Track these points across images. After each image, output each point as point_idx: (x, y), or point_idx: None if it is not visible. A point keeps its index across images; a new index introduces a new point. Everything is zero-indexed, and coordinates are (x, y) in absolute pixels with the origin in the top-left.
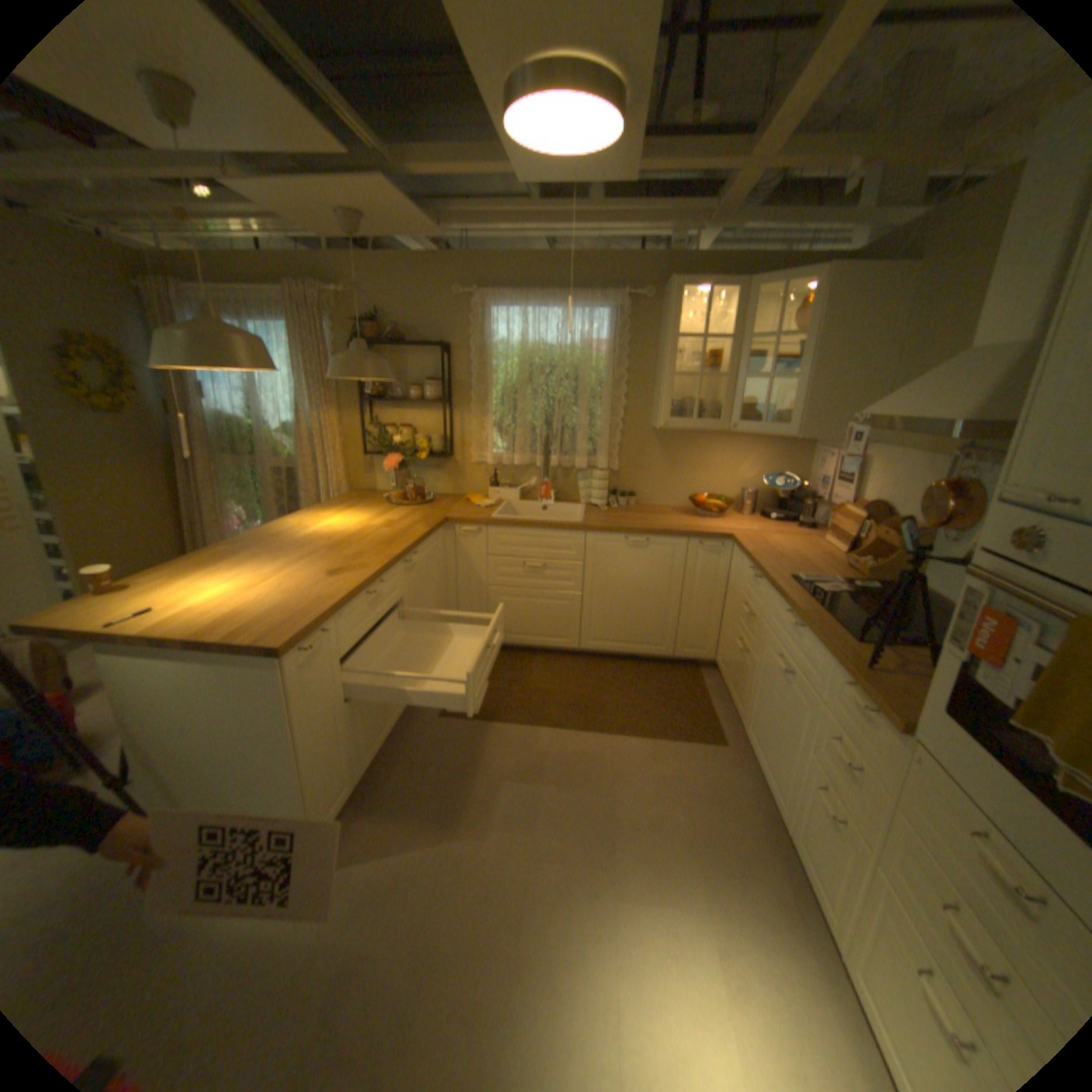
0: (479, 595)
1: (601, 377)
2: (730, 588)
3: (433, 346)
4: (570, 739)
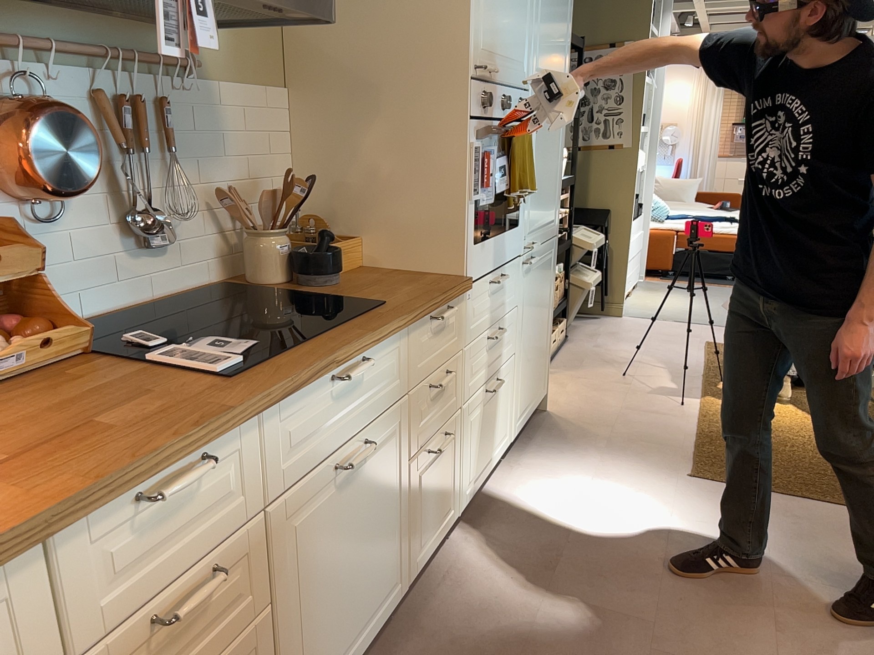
0: None
1: None
2: None
3: None
4: None
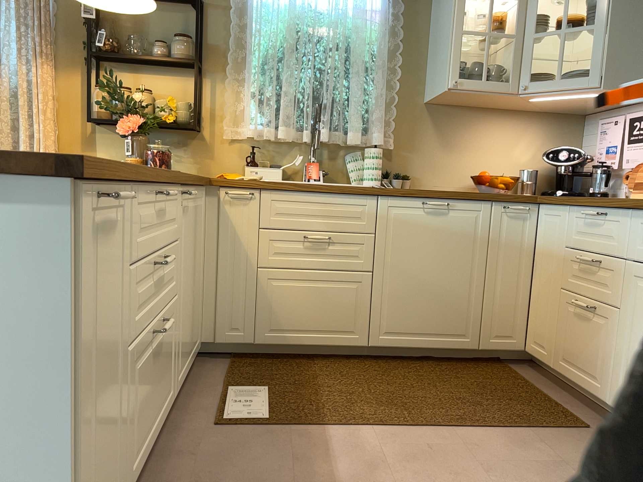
0: (246, 281)
1: (374, 47)
2: (543, 256)
3: (185, 3)
4: (403, 437)
